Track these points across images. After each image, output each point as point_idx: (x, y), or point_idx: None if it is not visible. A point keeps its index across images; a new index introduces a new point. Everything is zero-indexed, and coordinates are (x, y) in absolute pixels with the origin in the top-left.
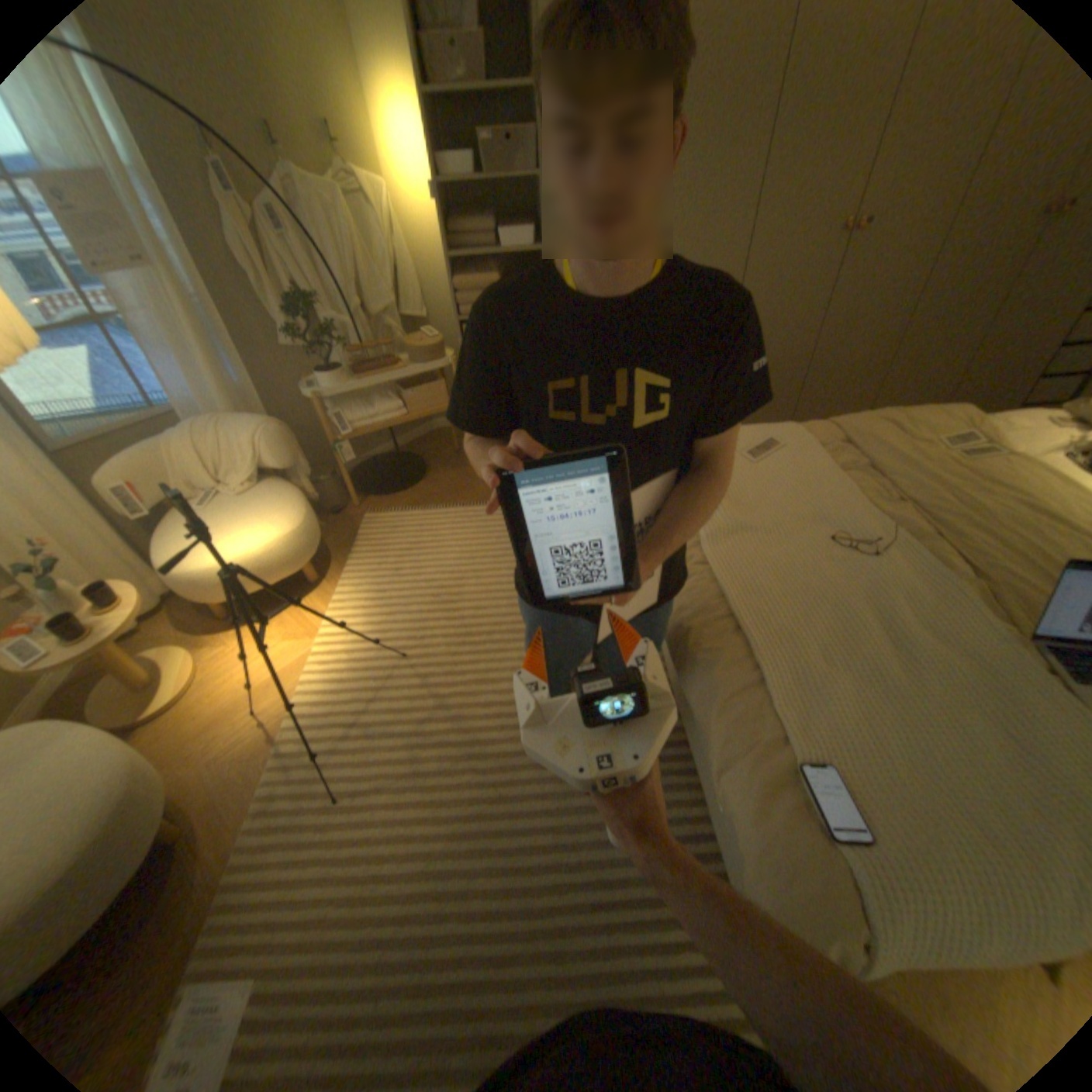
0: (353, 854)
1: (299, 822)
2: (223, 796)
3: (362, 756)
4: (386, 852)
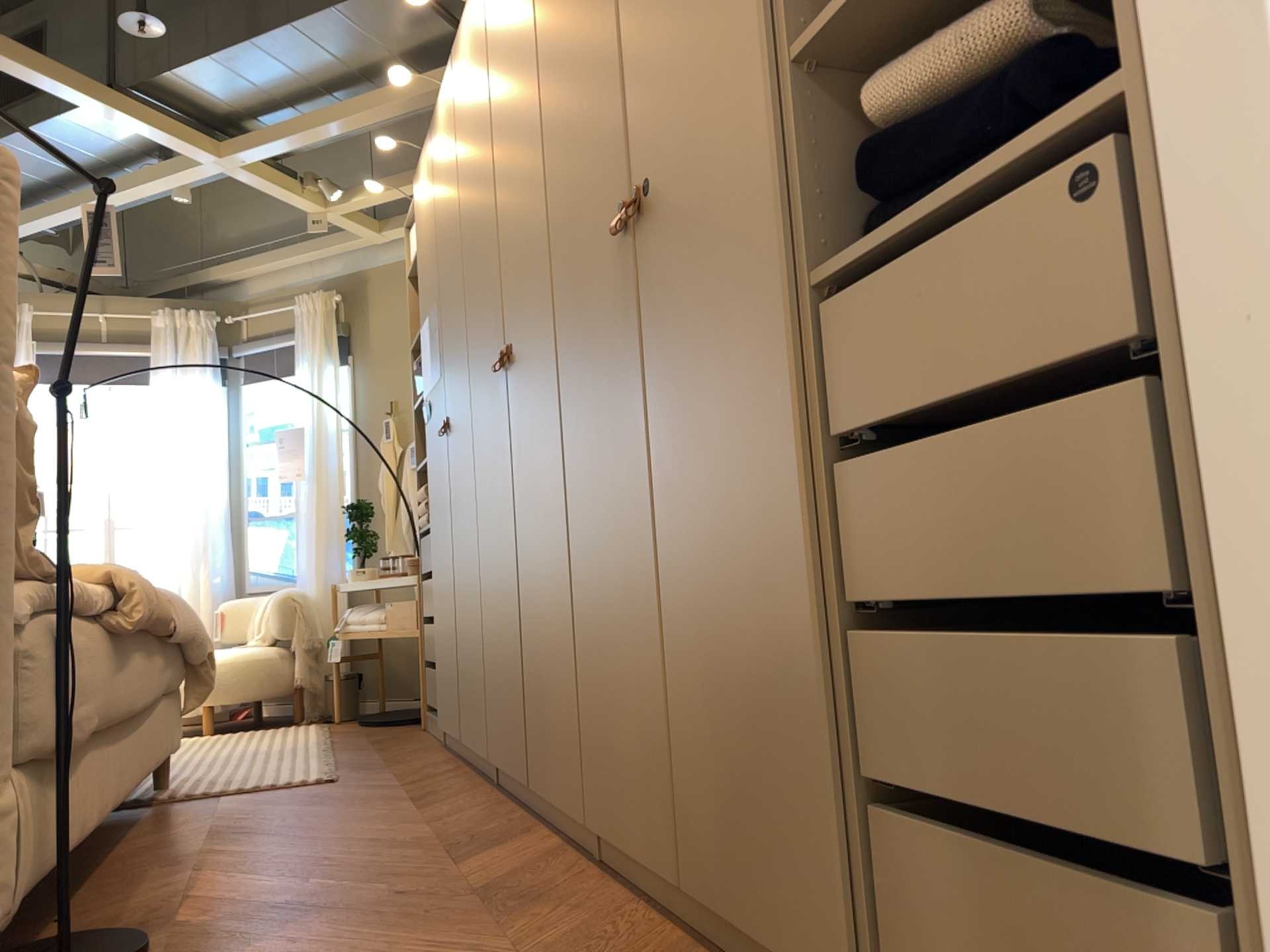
0: None
1: None
2: None
3: None
4: None
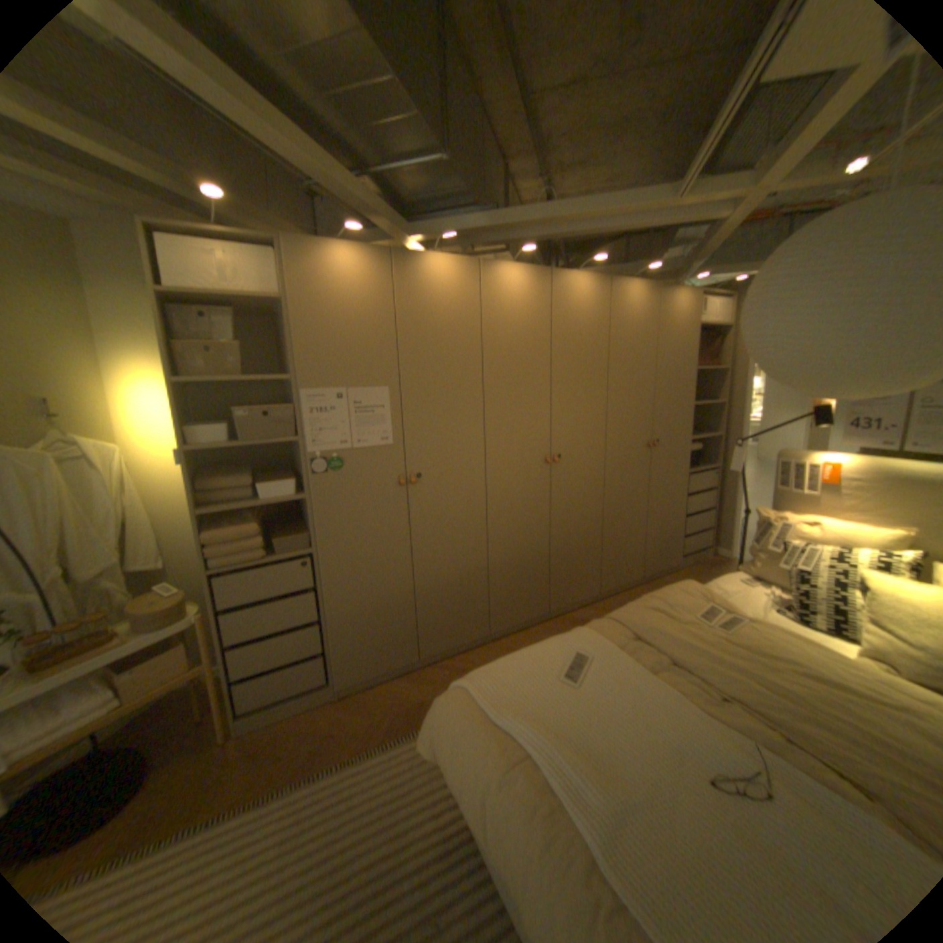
0: None
1: None
2: None
3: None
4: None
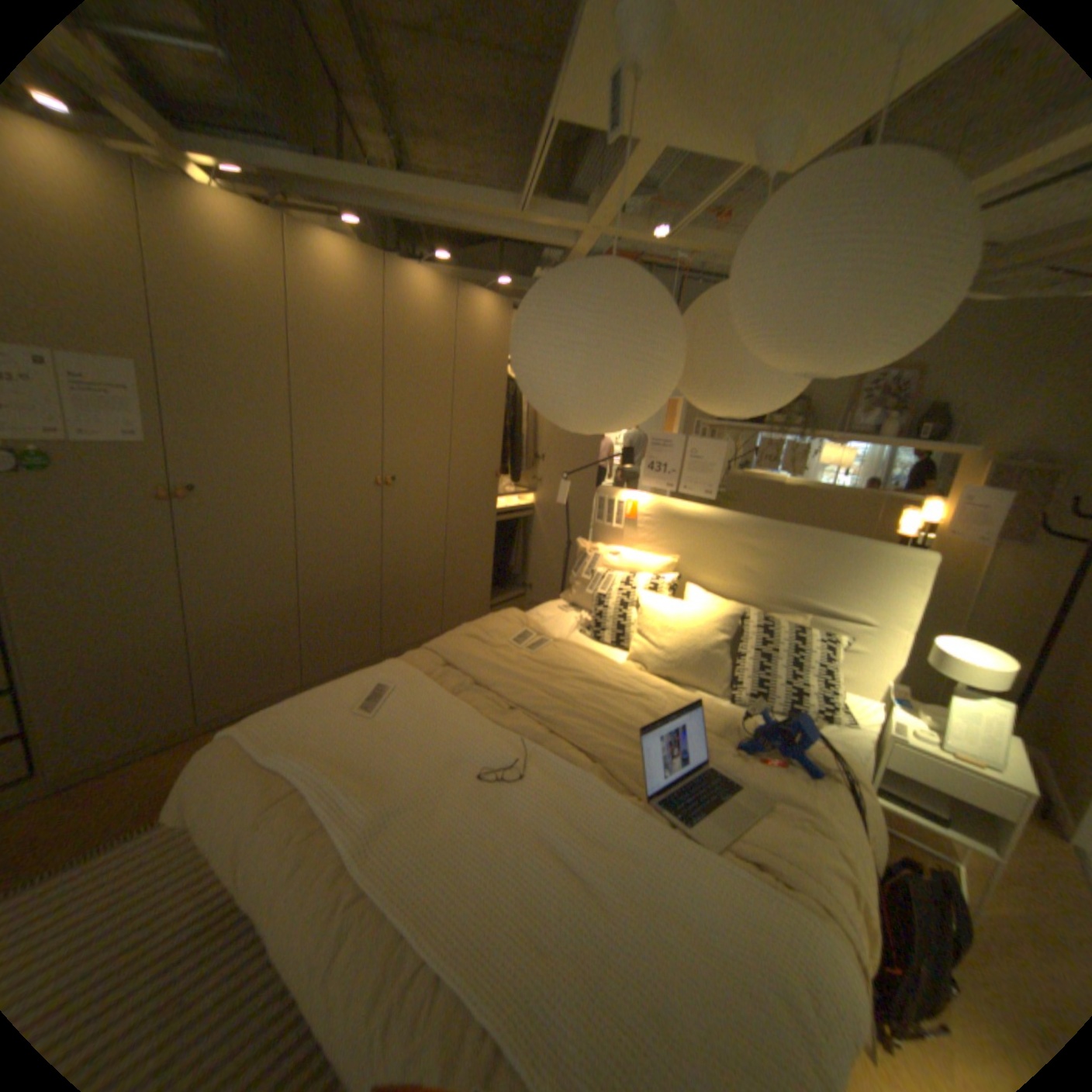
0: None
1: None
2: None
3: None
4: None
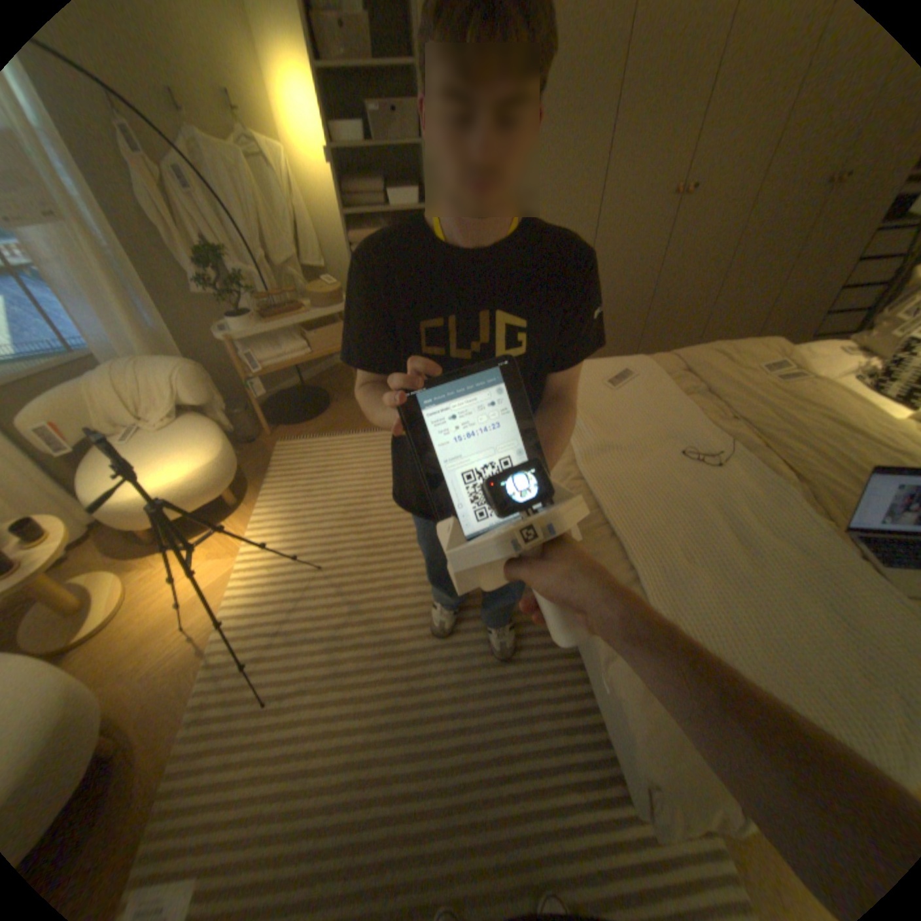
0: (283, 752)
1: (231, 726)
2: (157, 709)
3: (286, 661)
4: (313, 747)
